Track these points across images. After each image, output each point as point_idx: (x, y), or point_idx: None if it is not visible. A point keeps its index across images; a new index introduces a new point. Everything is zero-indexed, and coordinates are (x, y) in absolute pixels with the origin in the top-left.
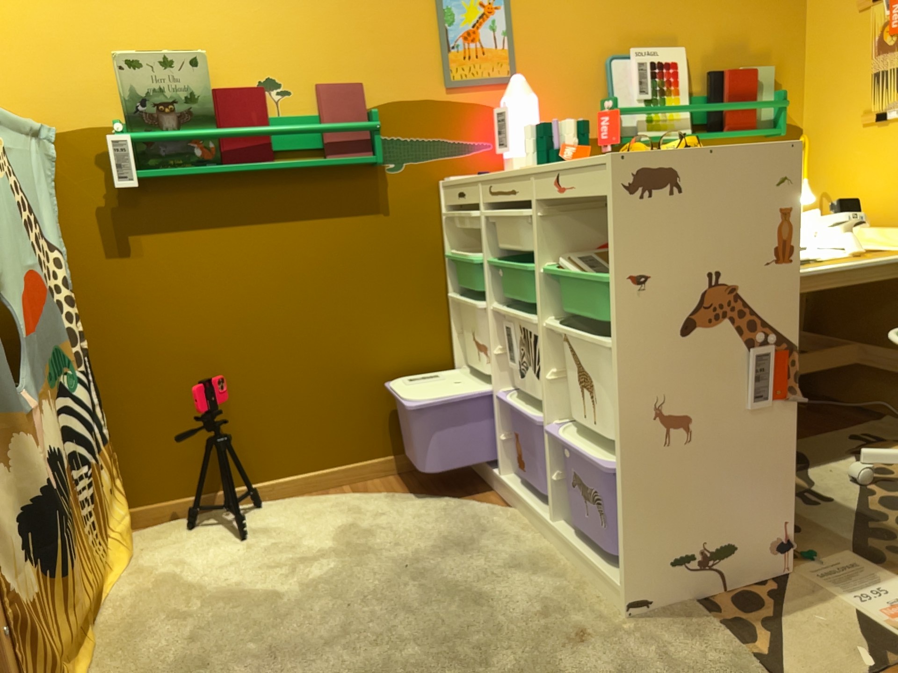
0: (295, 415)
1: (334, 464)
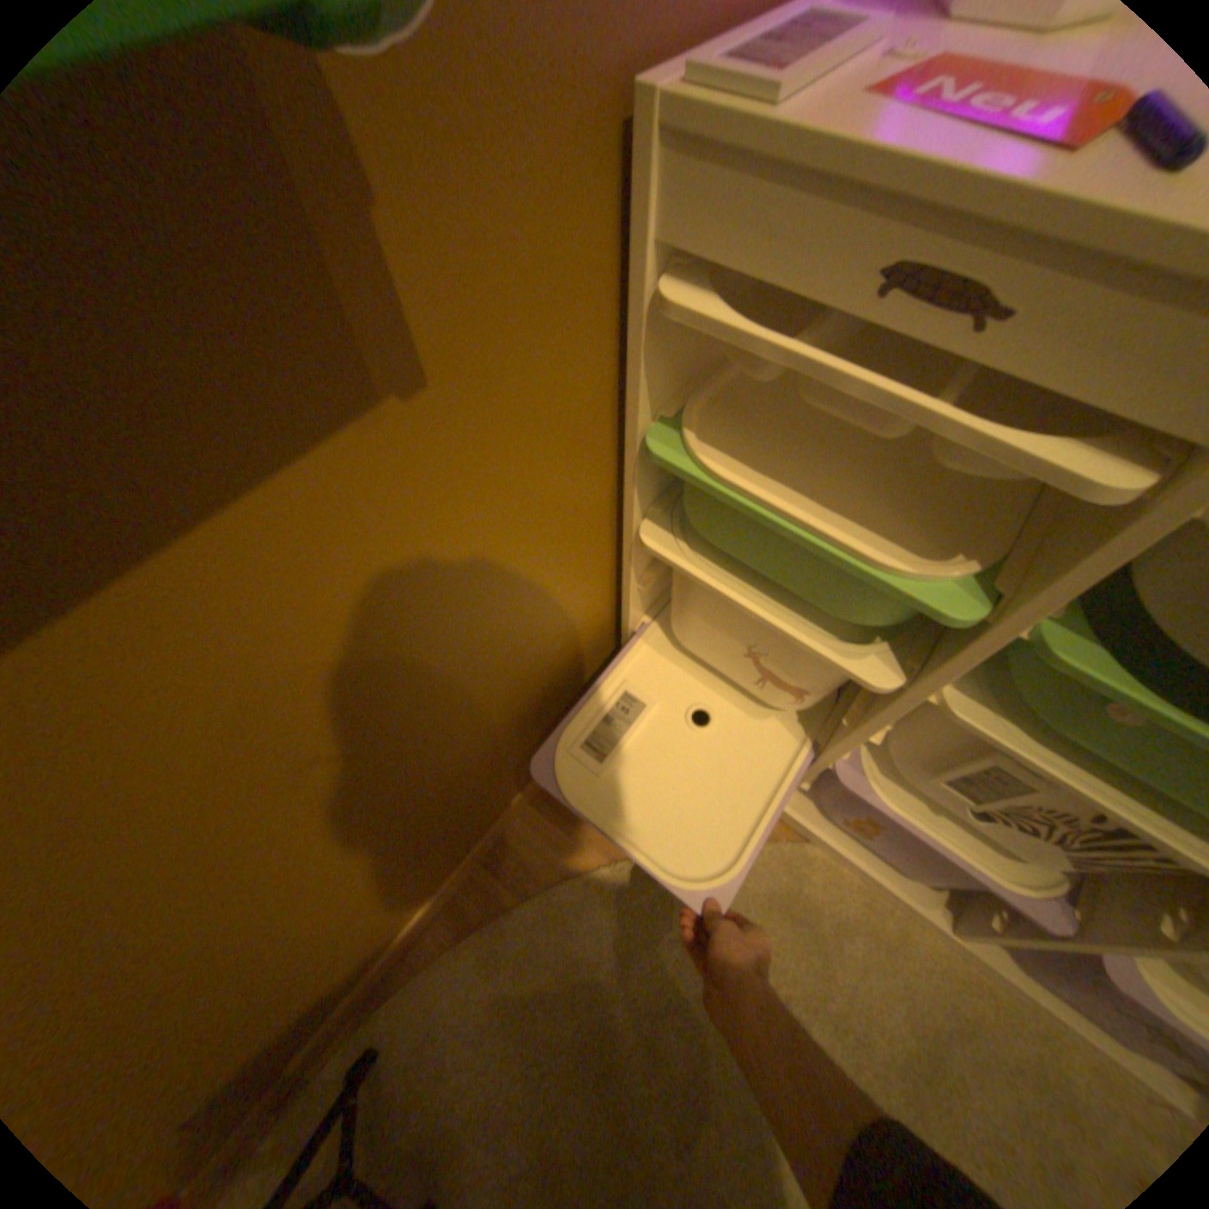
0: (352, 932)
1: (451, 870)
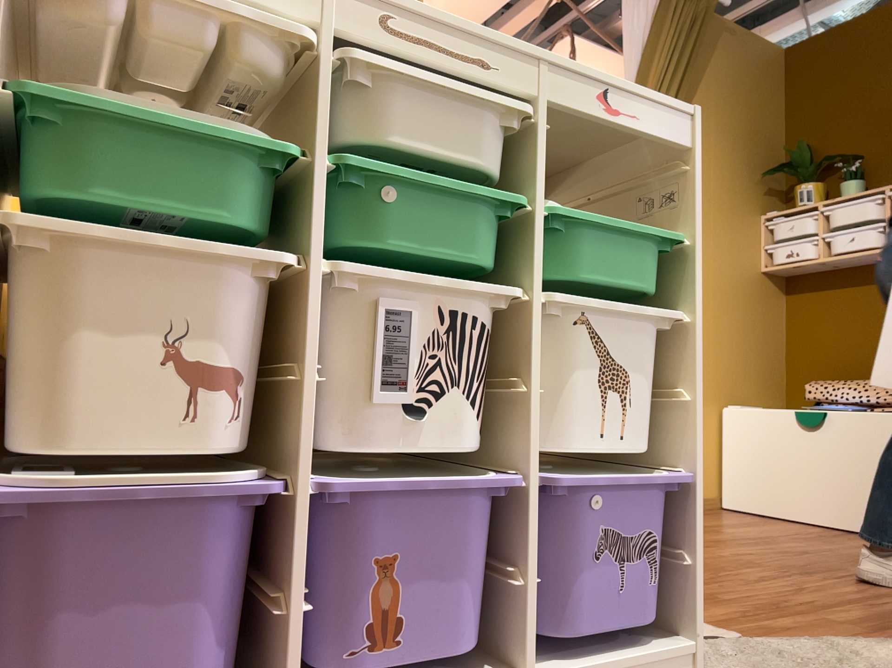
0: None
1: None
